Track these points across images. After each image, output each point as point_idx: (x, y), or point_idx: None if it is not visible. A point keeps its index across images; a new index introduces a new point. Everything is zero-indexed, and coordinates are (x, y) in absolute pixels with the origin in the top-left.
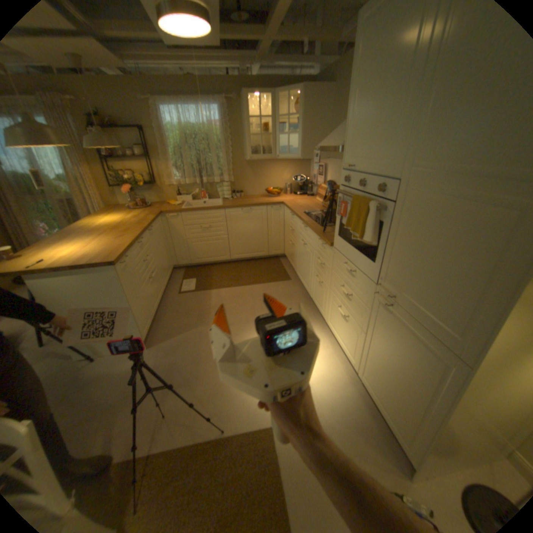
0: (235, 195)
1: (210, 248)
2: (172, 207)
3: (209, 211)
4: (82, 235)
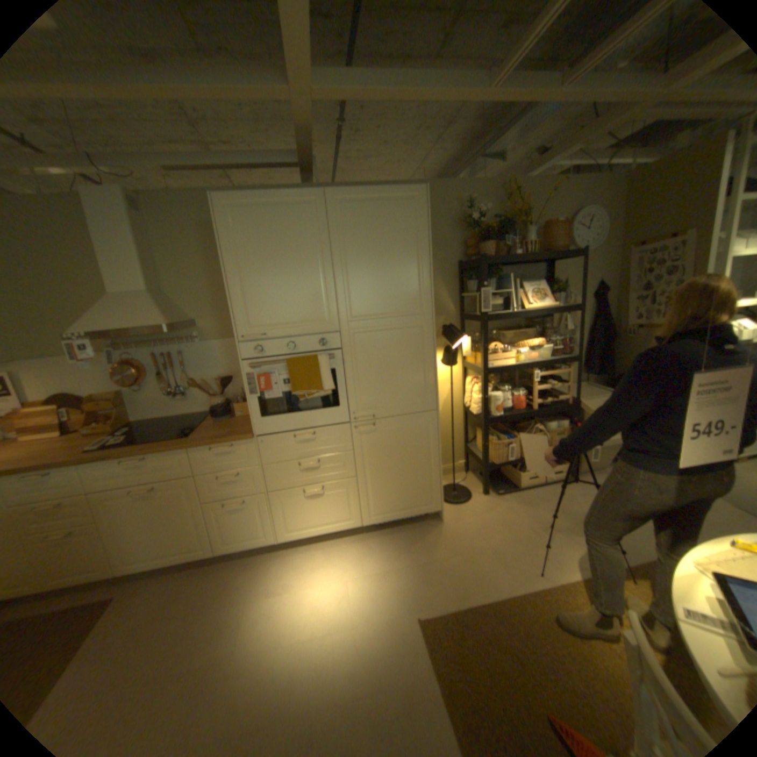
0: None
1: None
2: None
3: None
4: None
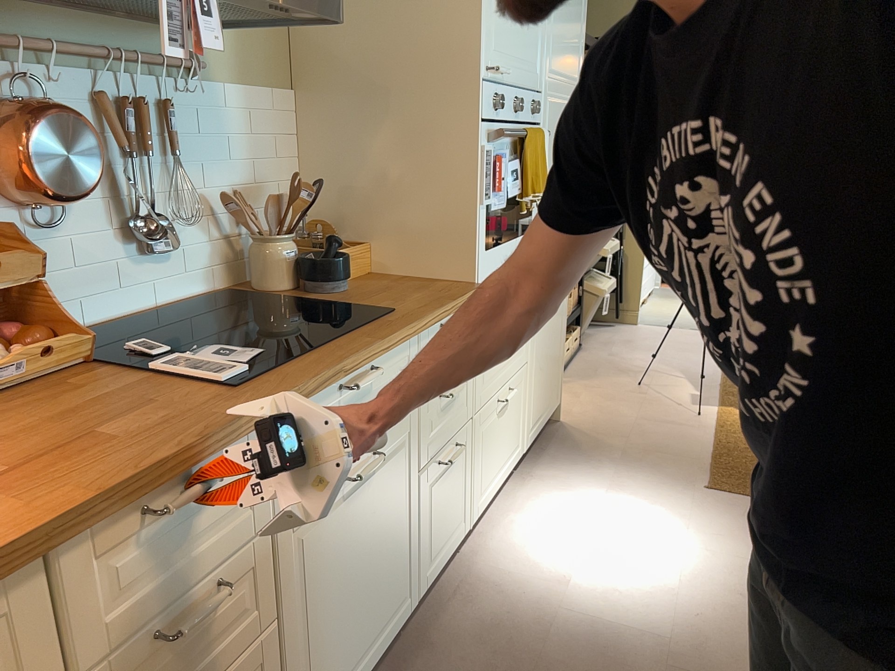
0: None
1: None
2: None
3: None
4: None
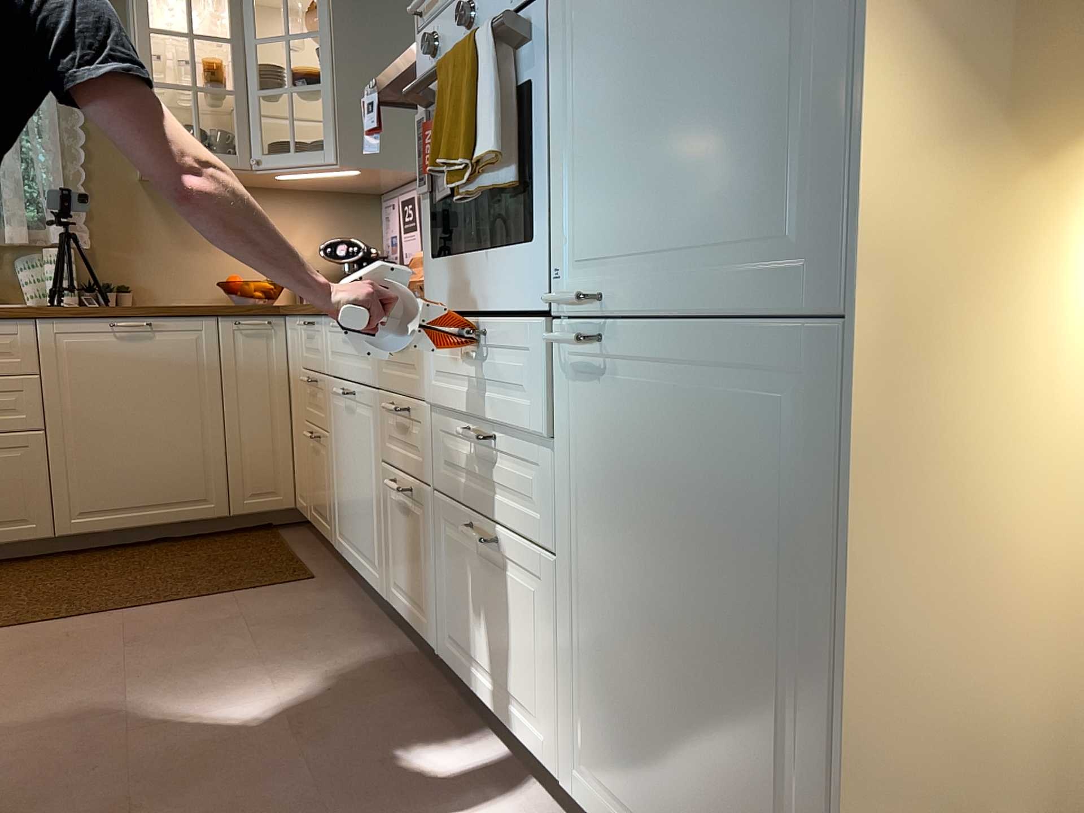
0: (97, 297)
1: None
2: None
3: None
4: None
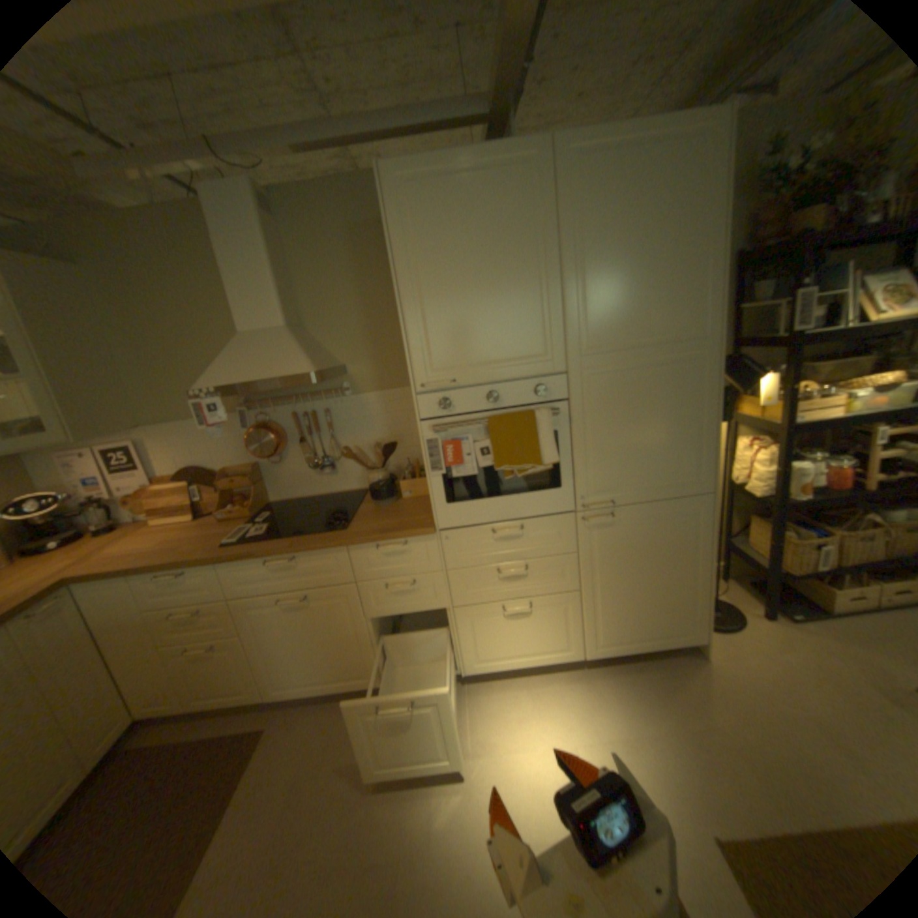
0: None
1: None
2: None
3: None
4: None
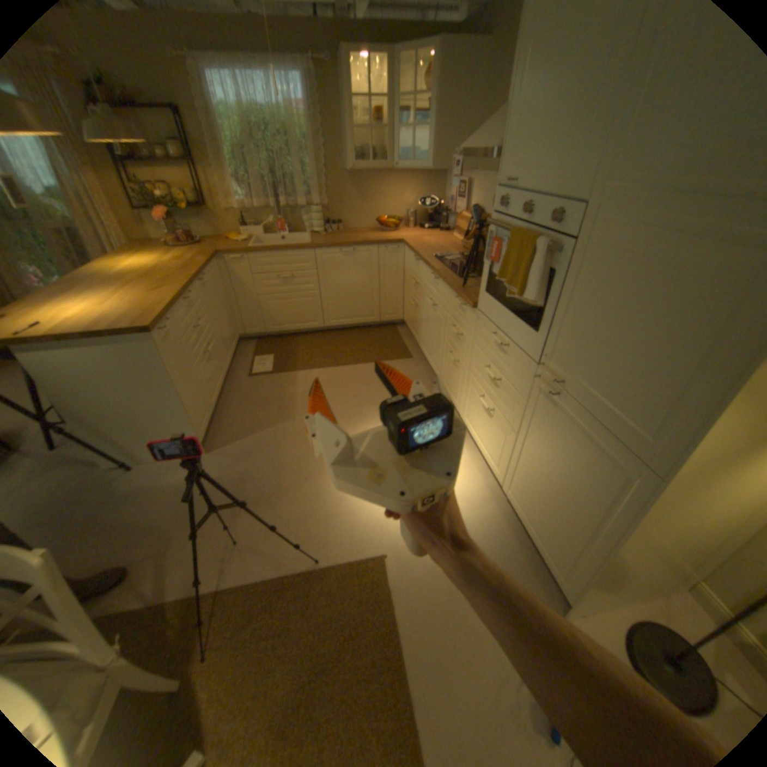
0: (330, 226)
1: (293, 309)
2: (233, 244)
3: (290, 251)
4: (97, 285)
